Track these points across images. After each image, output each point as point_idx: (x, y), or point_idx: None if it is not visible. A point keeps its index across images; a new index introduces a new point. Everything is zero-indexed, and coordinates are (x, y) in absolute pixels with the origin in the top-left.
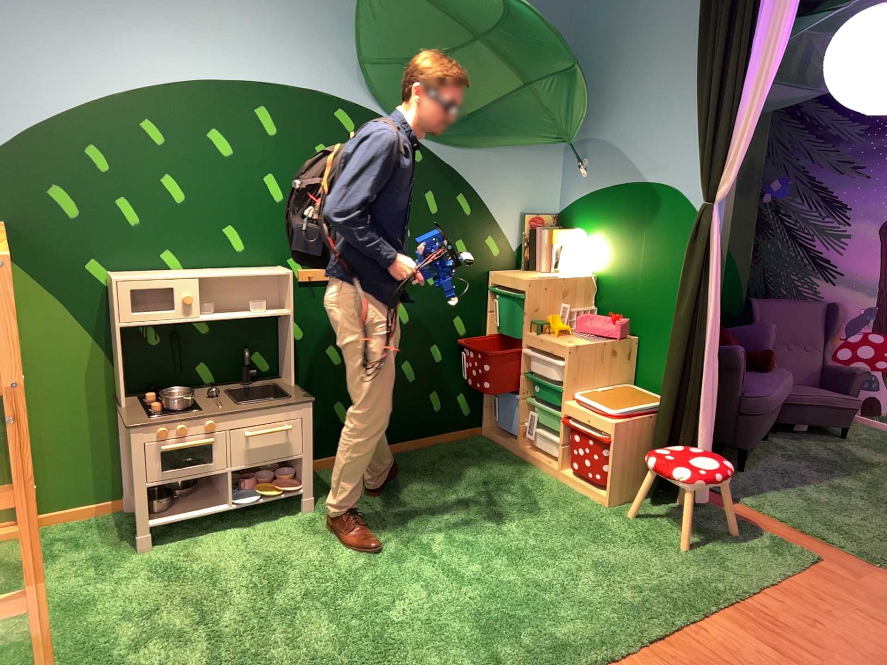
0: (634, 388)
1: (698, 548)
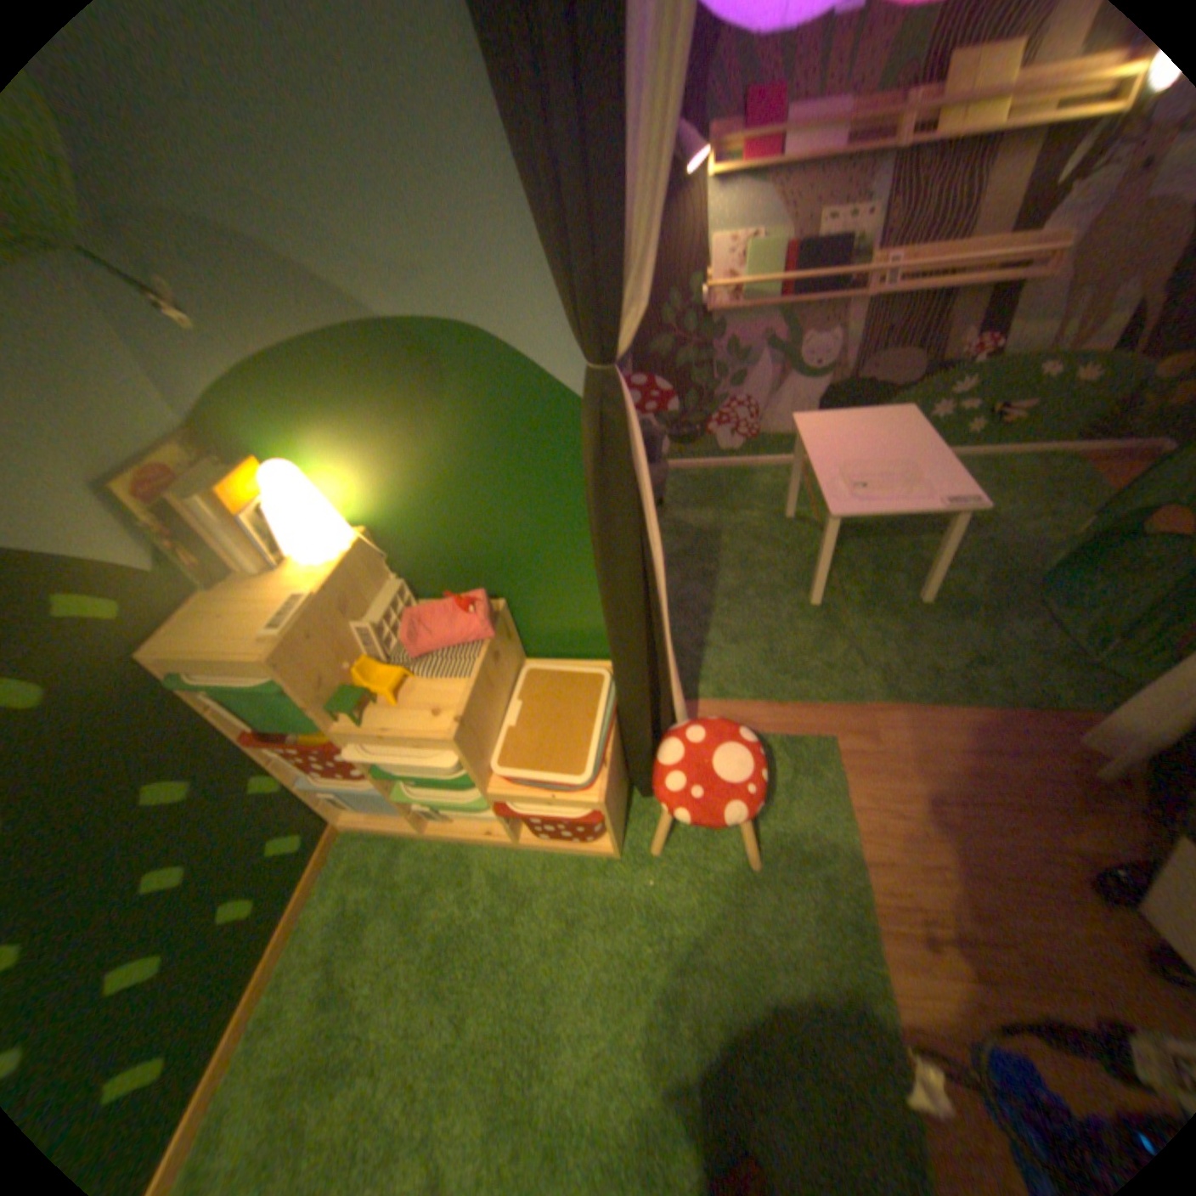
0: (546, 665)
1: (774, 850)
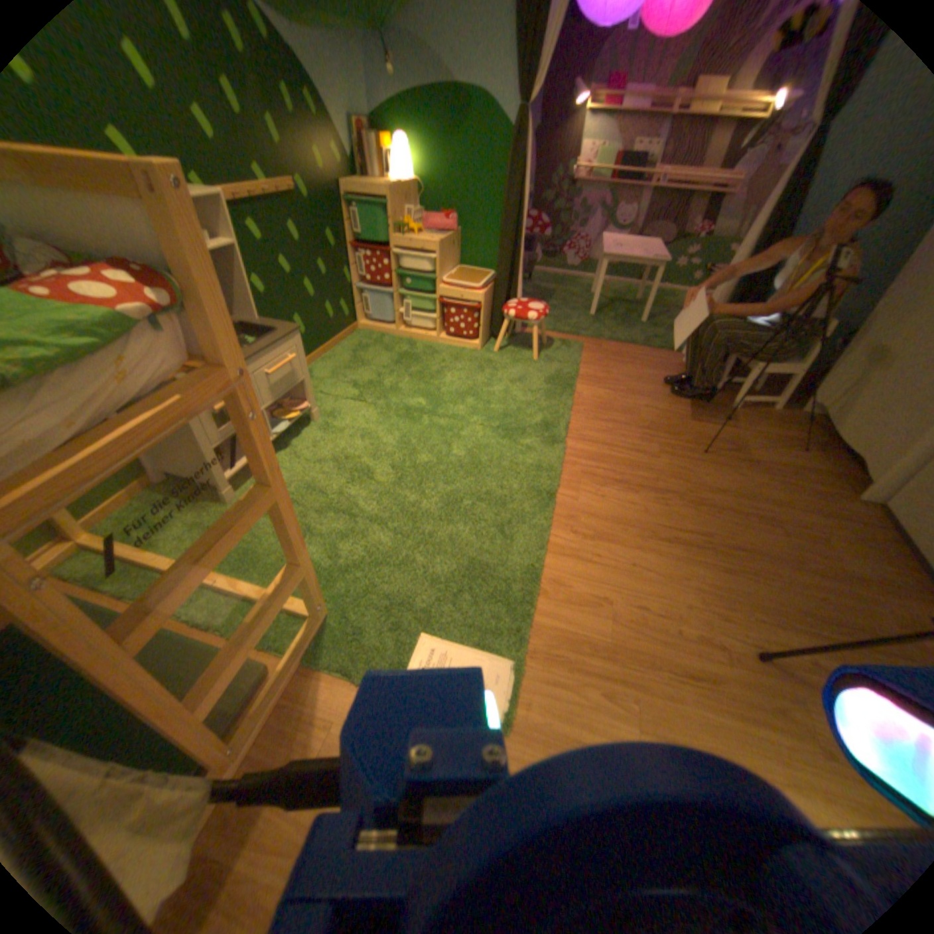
0: (464, 267)
1: (539, 358)
